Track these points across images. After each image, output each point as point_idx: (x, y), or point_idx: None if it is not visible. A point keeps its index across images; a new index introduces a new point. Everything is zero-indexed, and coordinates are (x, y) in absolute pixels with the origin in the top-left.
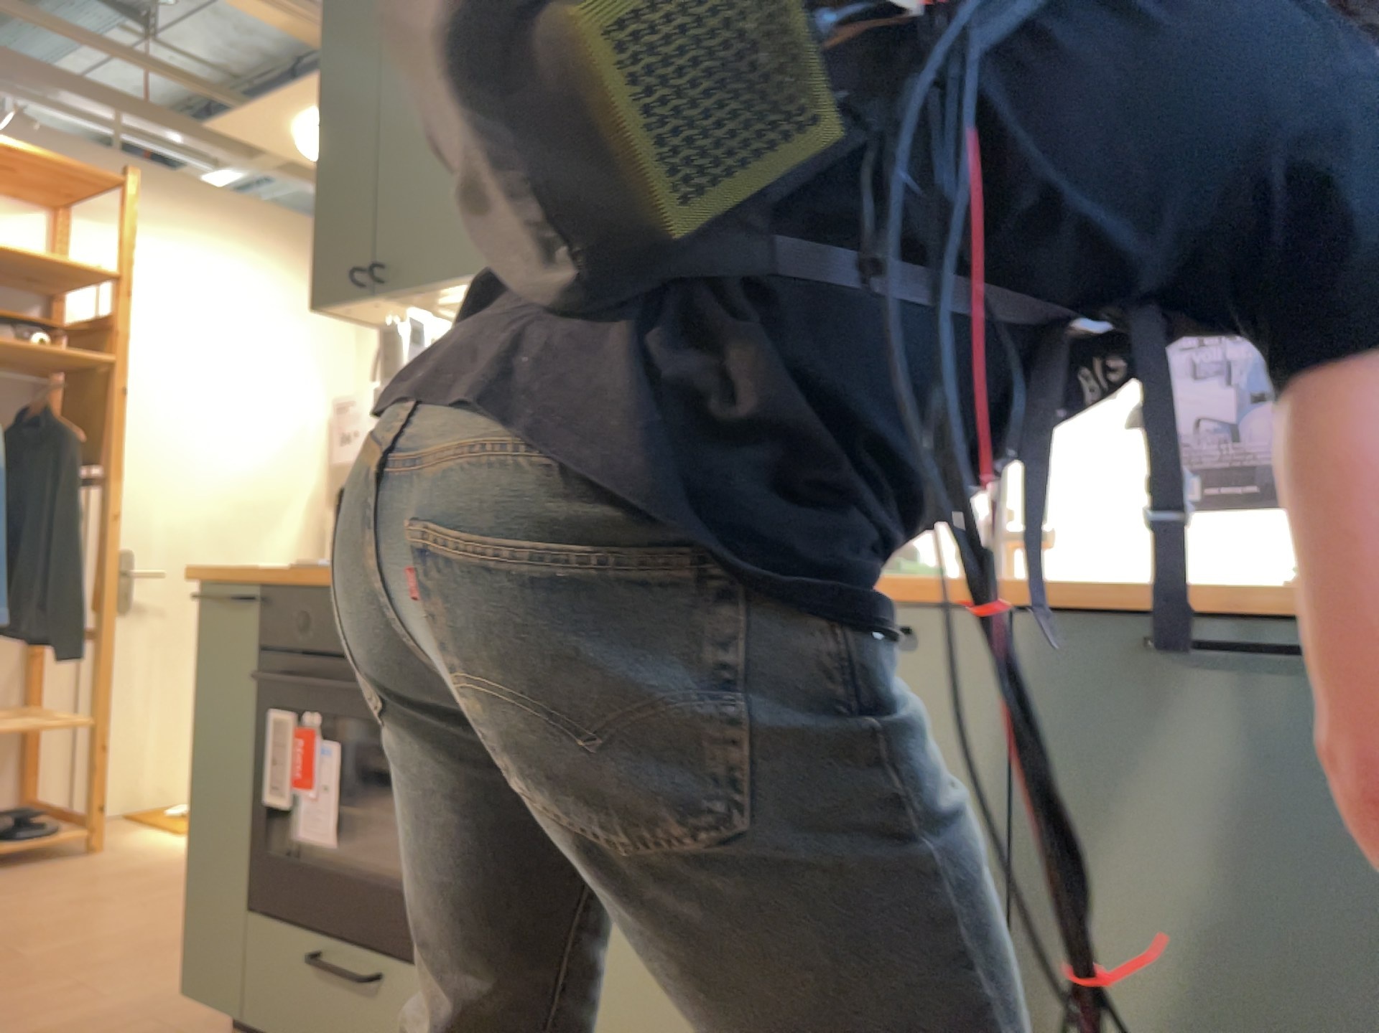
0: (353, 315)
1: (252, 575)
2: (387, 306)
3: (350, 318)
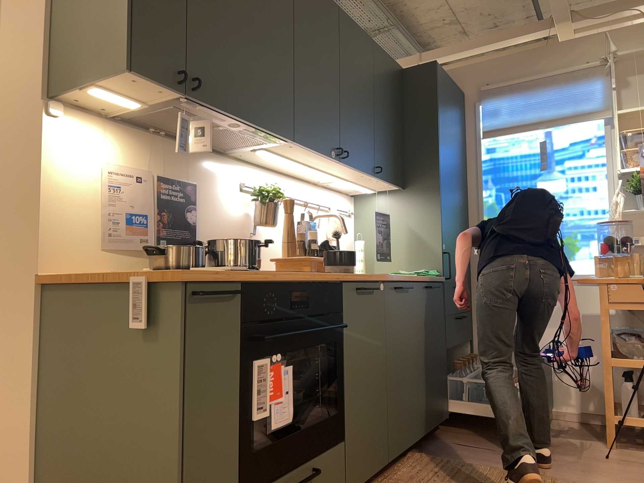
0: (129, 82)
1: (242, 276)
2: (163, 94)
3: (116, 79)
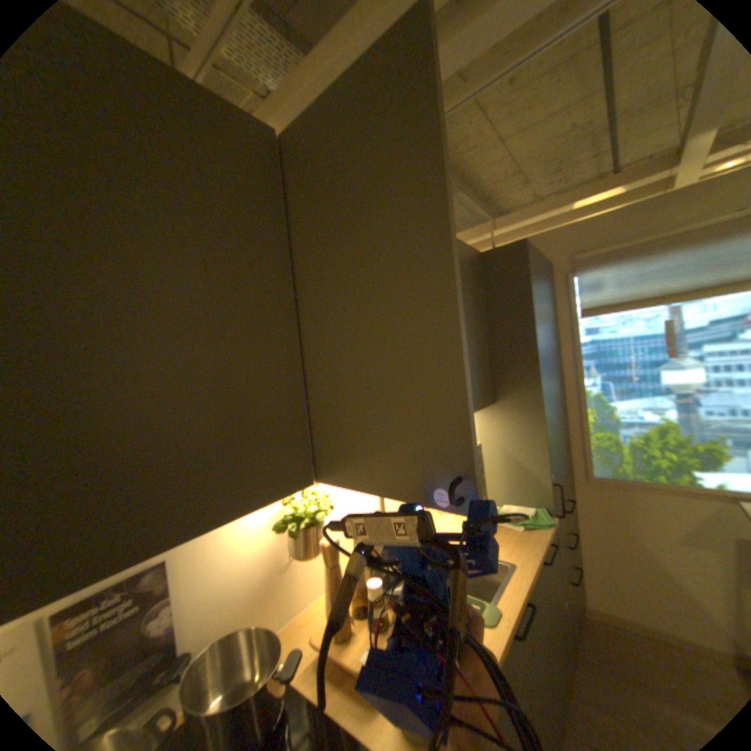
0: None
1: None
2: None
3: None
